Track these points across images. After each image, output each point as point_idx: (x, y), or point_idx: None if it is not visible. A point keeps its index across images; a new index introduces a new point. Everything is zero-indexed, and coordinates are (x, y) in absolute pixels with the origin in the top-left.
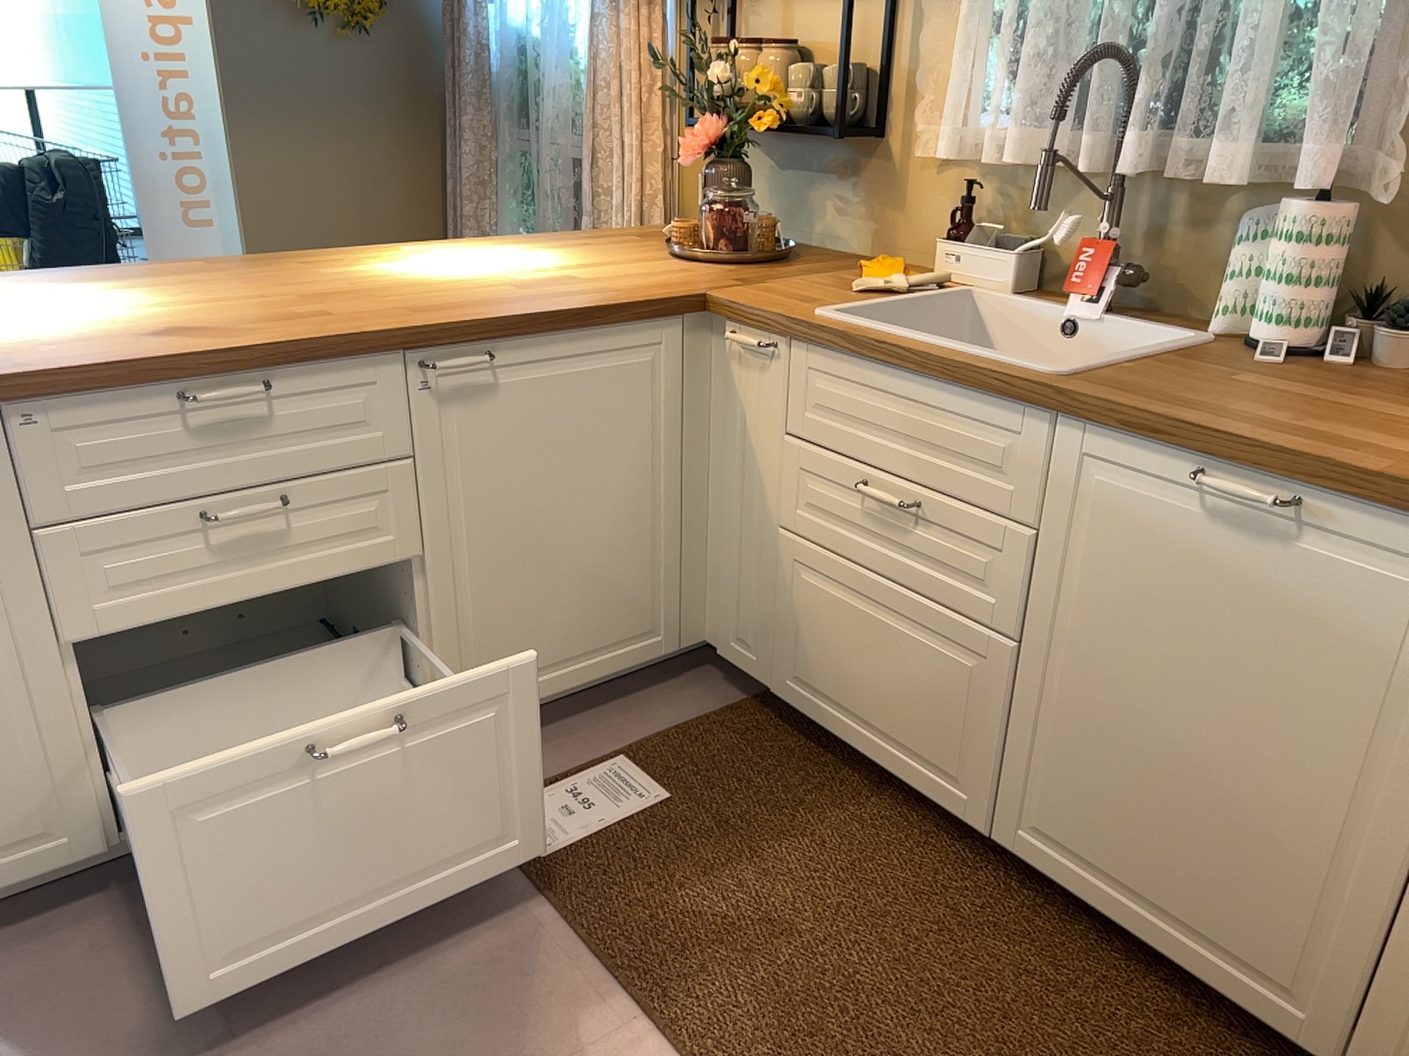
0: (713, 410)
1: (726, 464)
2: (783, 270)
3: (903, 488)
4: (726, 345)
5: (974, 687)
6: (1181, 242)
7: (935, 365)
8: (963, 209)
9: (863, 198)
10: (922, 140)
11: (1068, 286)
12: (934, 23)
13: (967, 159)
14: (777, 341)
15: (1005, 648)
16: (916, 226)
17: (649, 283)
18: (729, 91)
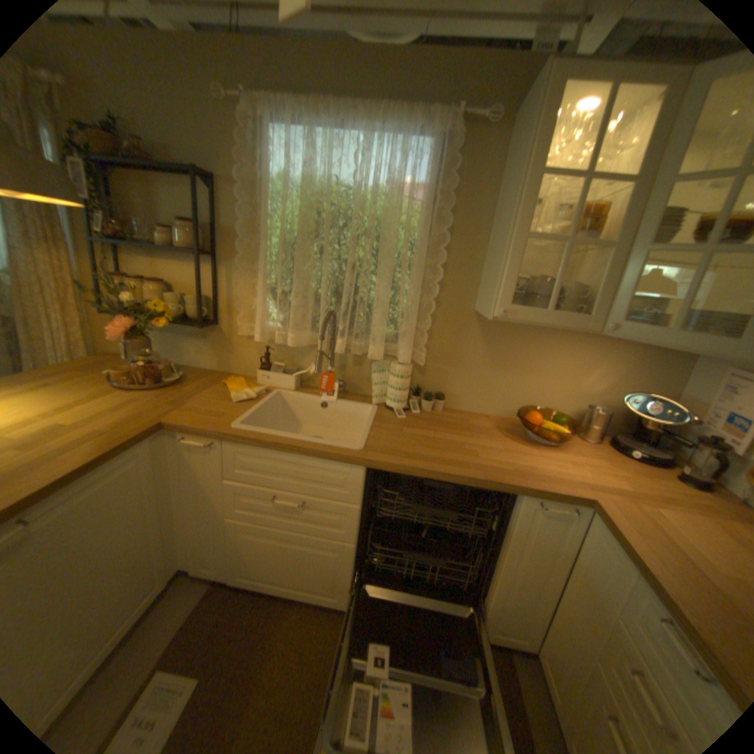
0: (170, 471)
1: (184, 495)
2: (186, 389)
3: (294, 497)
4: (175, 442)
5: (337, 564)
6: (353, 369)
7: (309, 452)
8: (267, 356)
9: (211, 346)
10: (239, 326)
11: (322, 389)
12: (239, 281)
13: (268, 339)
14: (212, 442)
15: (350, 548)
16: (241, 359)
17: (119, 420)
18: (132, 303)
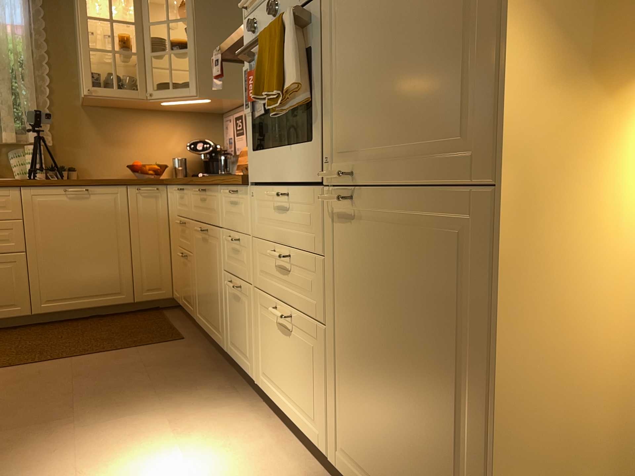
0: None
1: None
2: None
3: None
4: None
5: (13, 272)
6: None
7: None
8: None
9: None
10: None
11: None
12: None
13: None
14: None
15: (21, 255)
16: None
17: None
18: None
